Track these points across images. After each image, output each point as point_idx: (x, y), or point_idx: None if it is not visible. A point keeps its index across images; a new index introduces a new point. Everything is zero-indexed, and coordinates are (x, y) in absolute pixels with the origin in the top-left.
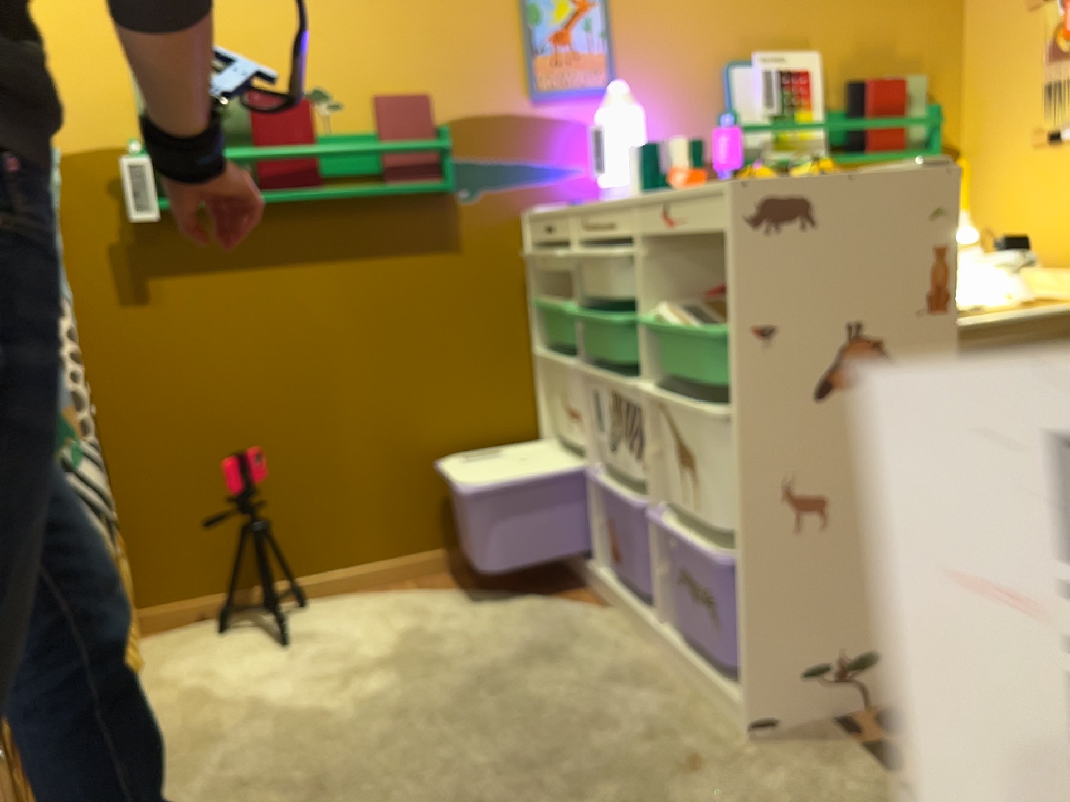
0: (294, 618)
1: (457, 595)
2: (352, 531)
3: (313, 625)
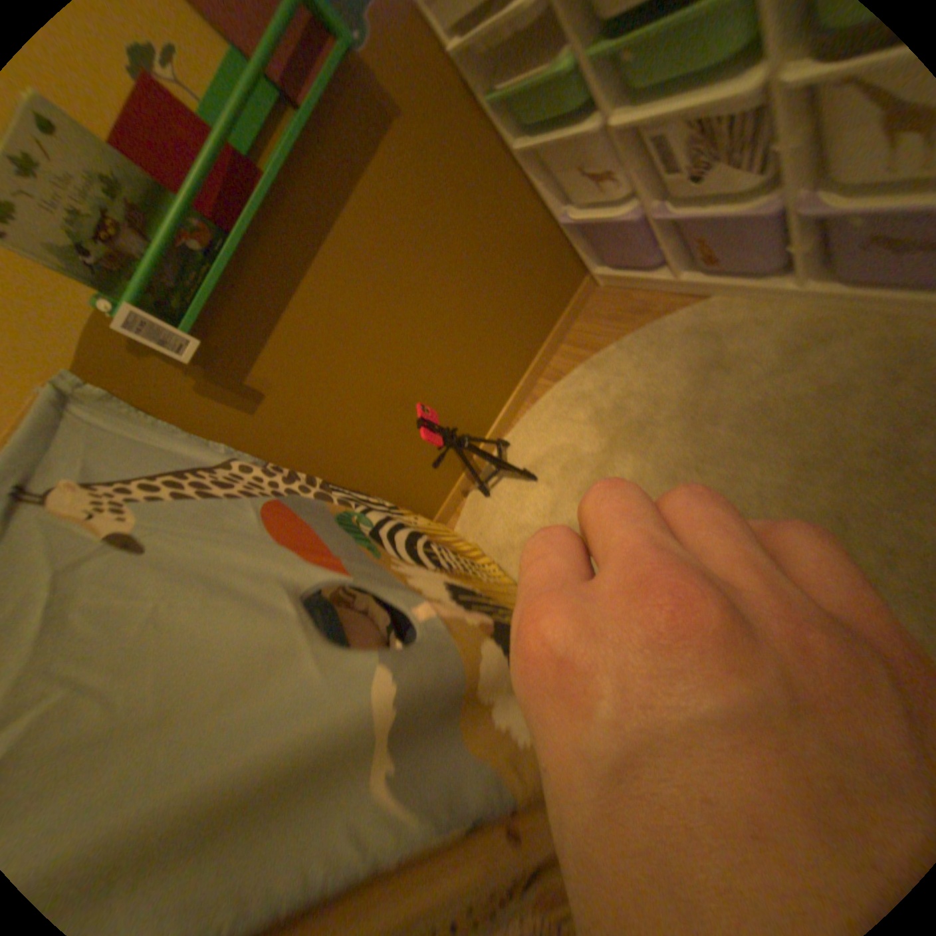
0: (515, 458)
1: (588, 367)
2: (494, 387)
3: (532, 454)
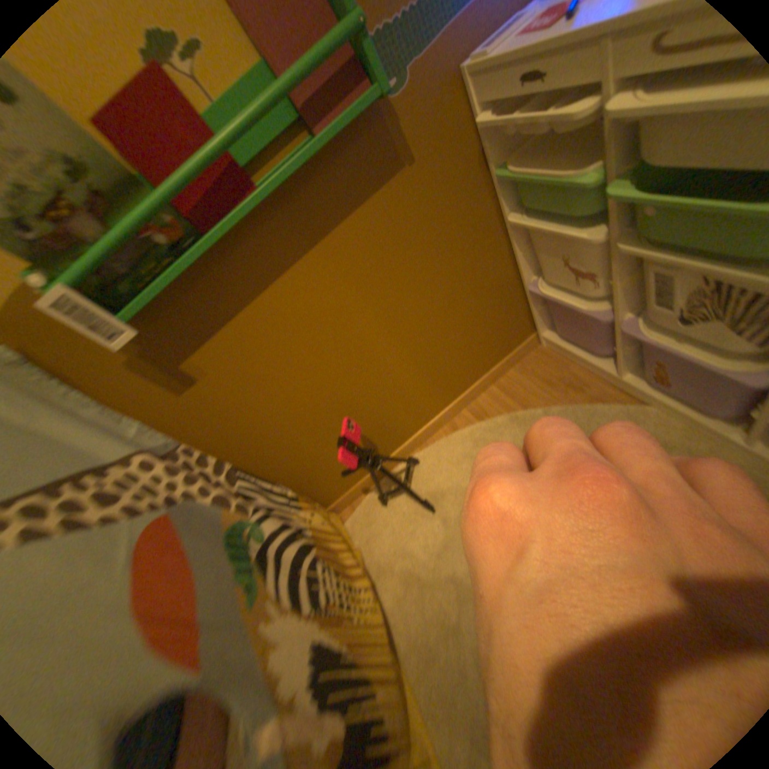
0: (420, 479)
1: (511, 421)
2: (420, 409)
3: (436, 483)
